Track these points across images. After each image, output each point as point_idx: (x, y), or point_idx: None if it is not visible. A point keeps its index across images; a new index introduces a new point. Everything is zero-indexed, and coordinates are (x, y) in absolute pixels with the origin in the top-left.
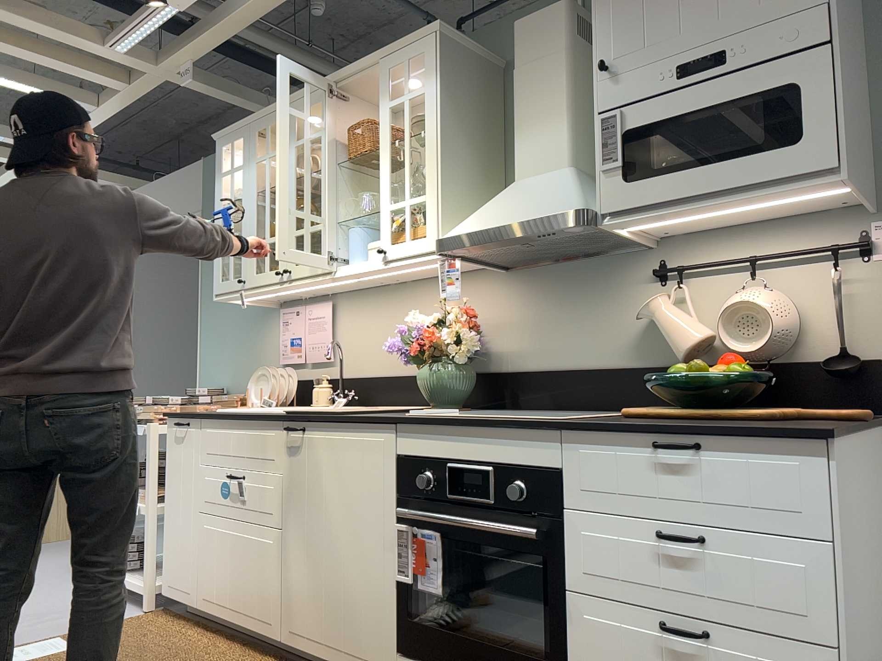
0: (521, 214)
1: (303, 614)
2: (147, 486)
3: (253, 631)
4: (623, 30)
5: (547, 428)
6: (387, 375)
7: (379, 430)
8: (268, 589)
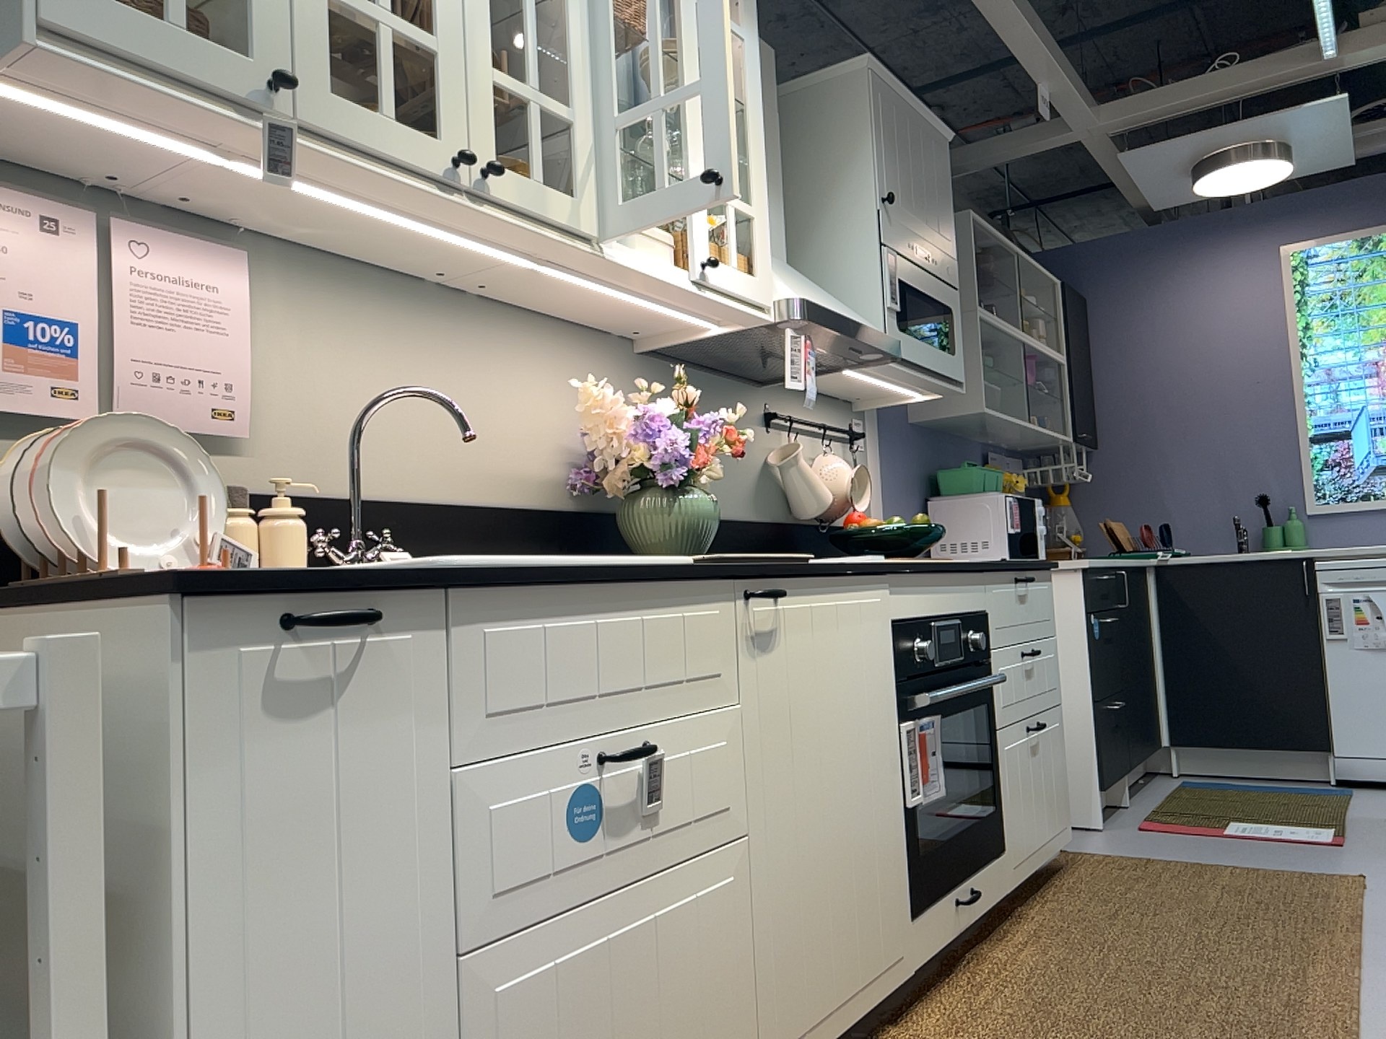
0: (853, 316)
1: (803, 985)
2: (56, 1036)
3: None
4: (892, 176)
5: (988, 569)
6: (431, 500)
7: (877, 585)
8: (732, 999)
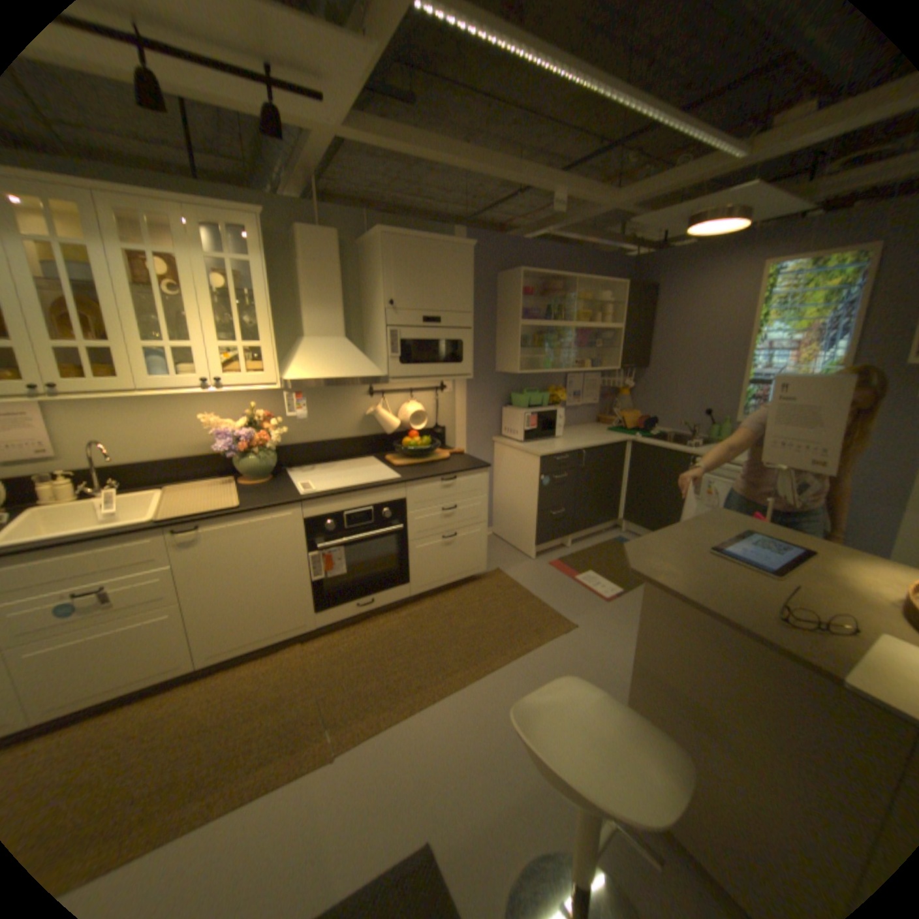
0: (347, 372)
1: (223, 639)
2: None
3: (152, 684)
4: (400, 287)
5: (402, 483)
6: (152, 459)
7: (288, 508)
8: (171, 647)
